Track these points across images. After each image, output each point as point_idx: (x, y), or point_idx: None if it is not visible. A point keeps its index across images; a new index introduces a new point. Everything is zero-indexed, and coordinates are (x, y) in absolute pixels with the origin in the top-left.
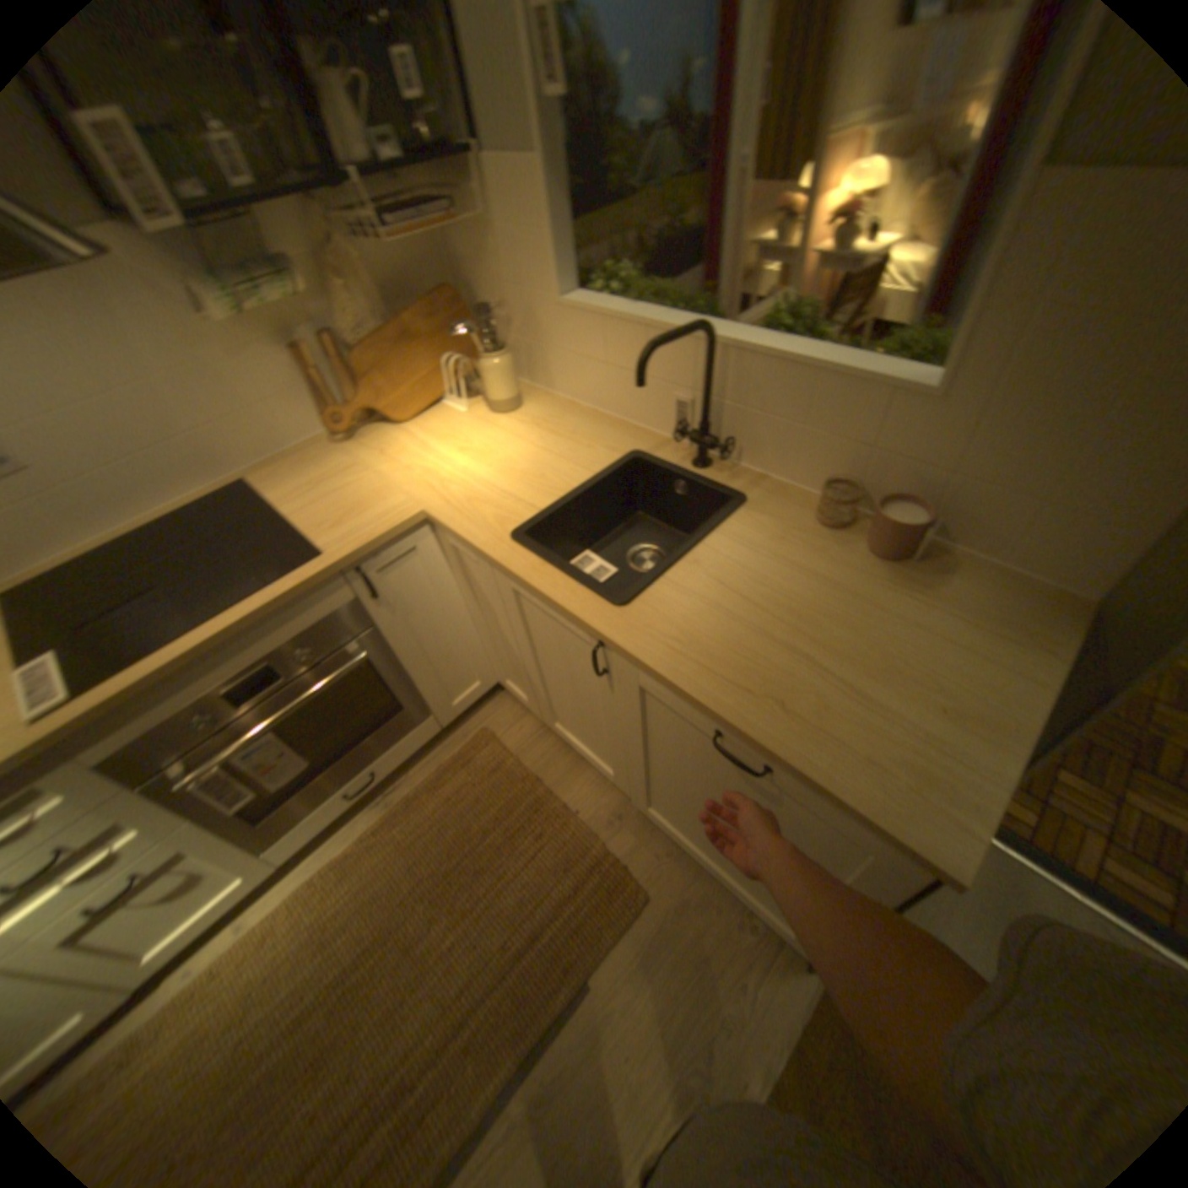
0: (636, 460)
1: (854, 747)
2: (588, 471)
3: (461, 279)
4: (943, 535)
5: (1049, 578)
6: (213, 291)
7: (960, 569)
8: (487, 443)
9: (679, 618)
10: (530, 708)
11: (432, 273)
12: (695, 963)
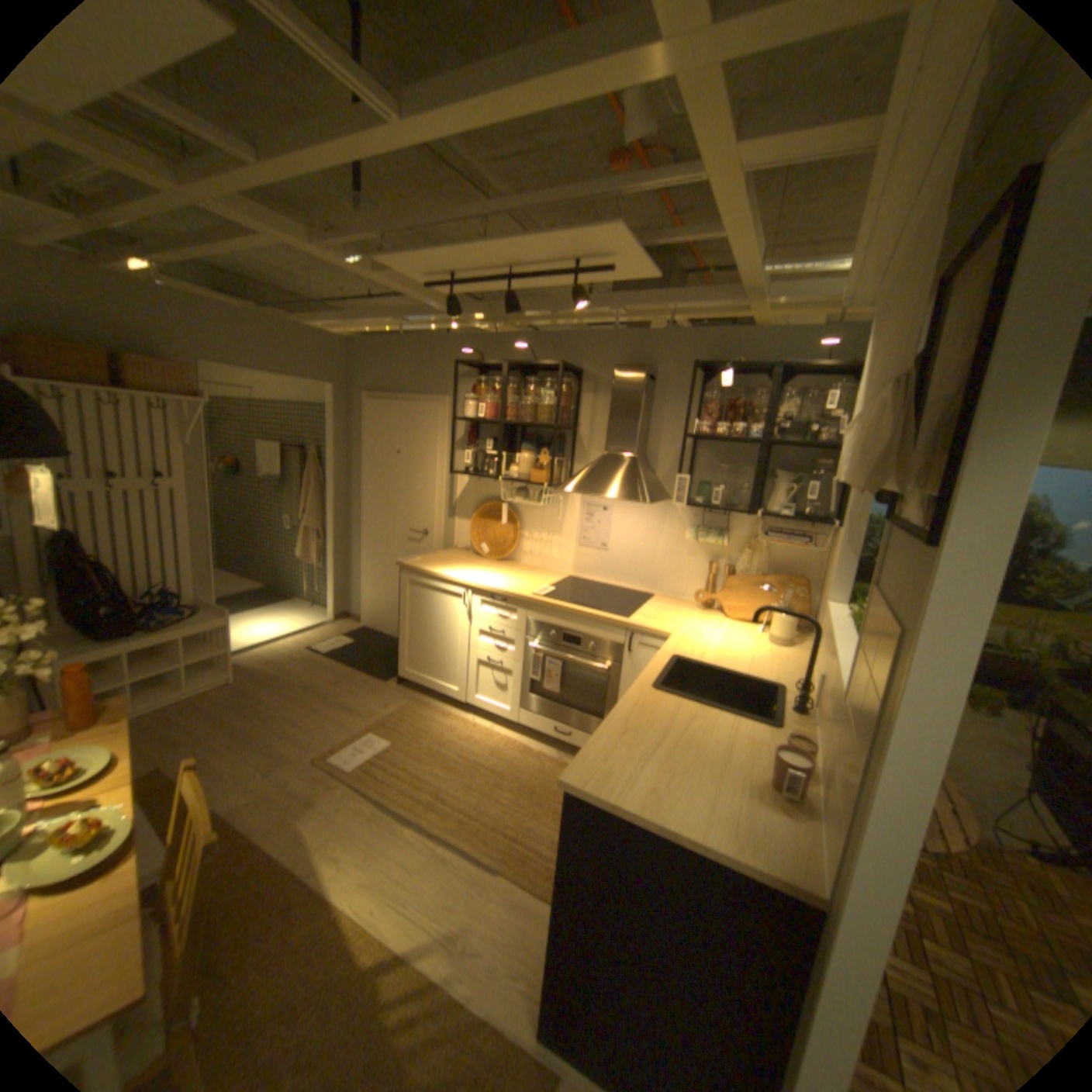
0: (777, 688)
1: (613, 756)
2: (748, 673)
3: (824, 581)
4: (826, 814)
5: (829, 869)
6: (689, 530)
7: (803, 829)
8: (739, 642)
9: (659, 706)
10: None
11: (809, 571)
12: (523, 944)
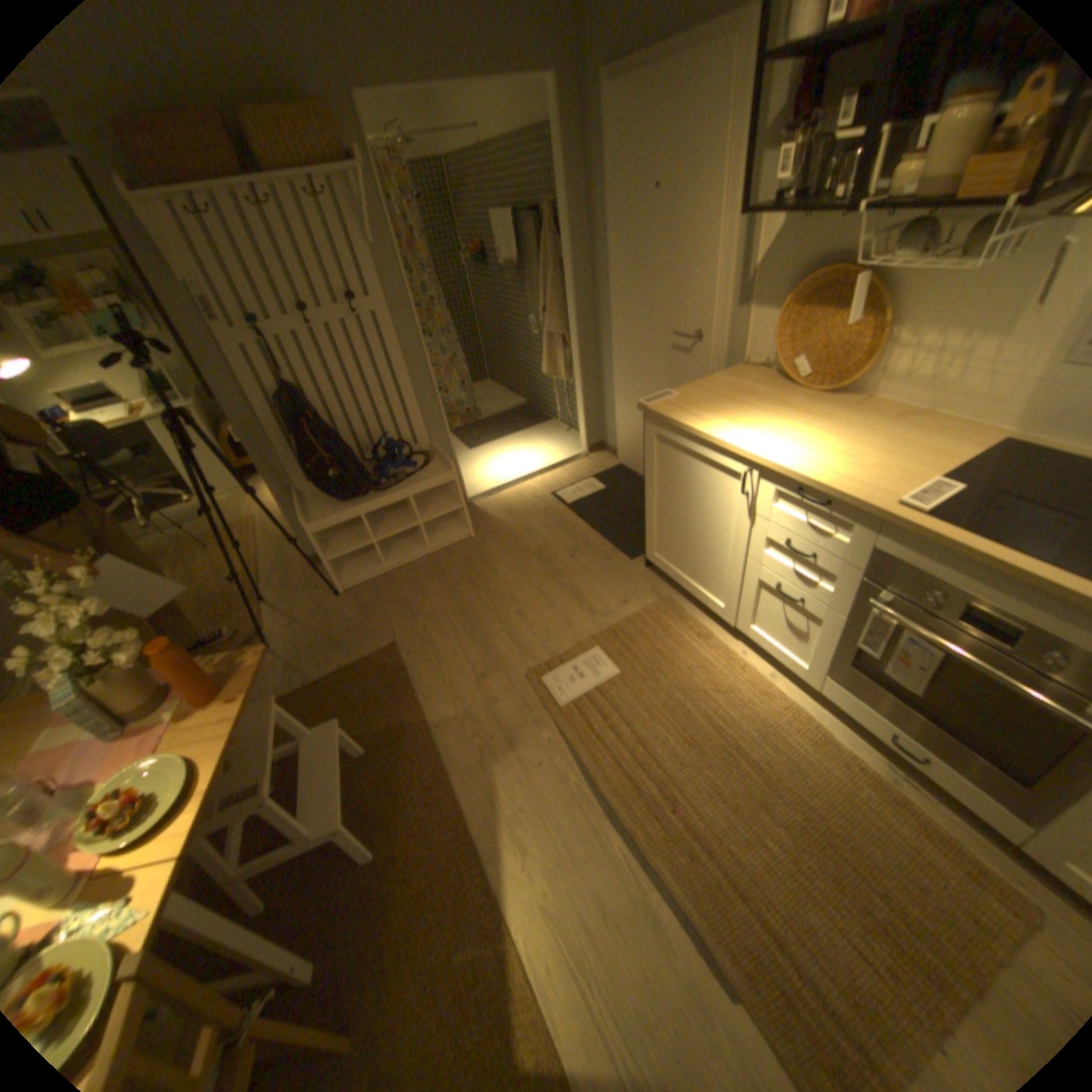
0: None
1: None
2: None
3: None
4: None
5: None
6: None
7: None
8: None
9: None
10: None
11: None
12: None
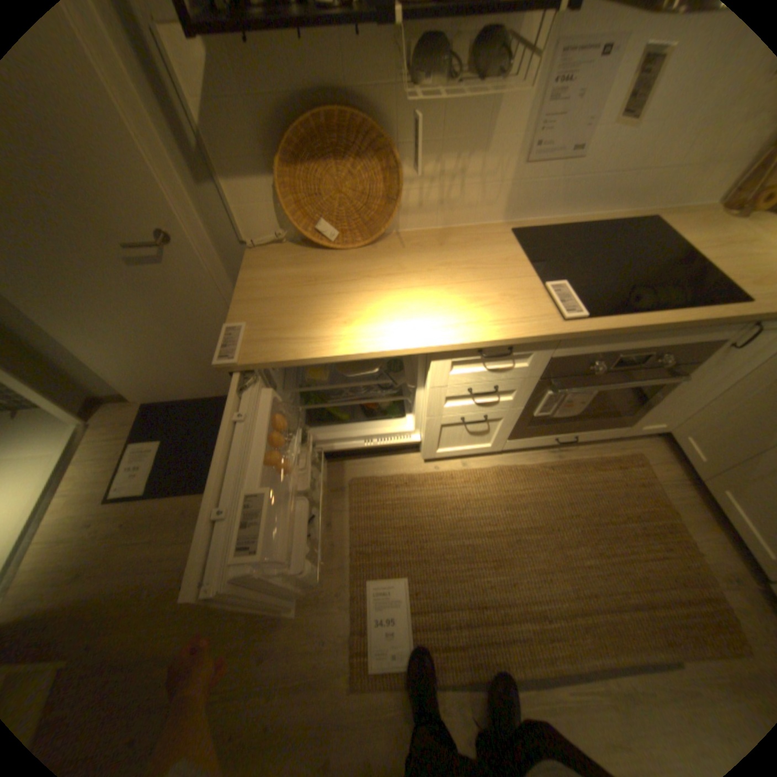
0: None
1: None
2: None
3: None
4: None
5: None
6: None
7: None
8: None
9: None
10: (701, 466)
11: None
12: None
